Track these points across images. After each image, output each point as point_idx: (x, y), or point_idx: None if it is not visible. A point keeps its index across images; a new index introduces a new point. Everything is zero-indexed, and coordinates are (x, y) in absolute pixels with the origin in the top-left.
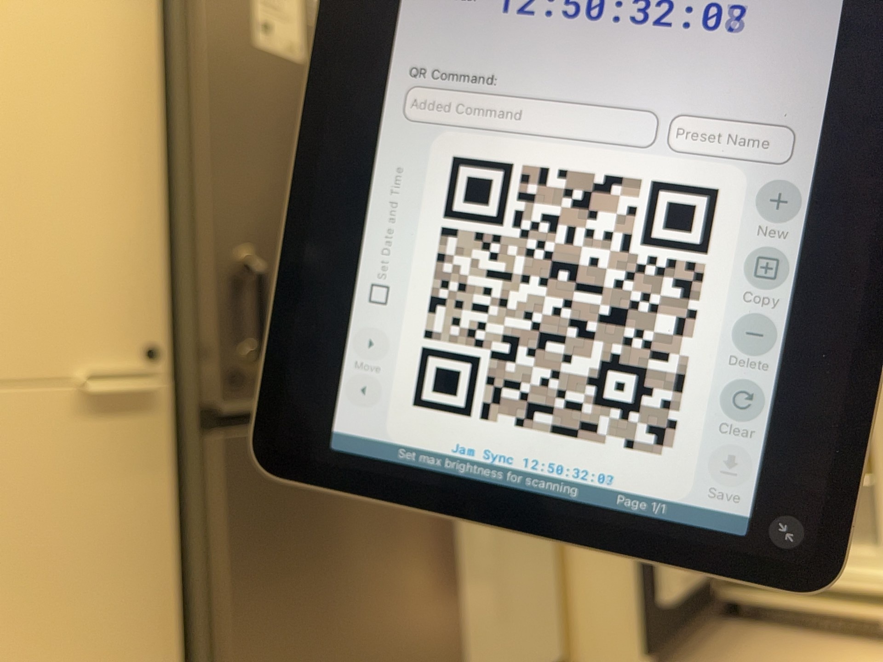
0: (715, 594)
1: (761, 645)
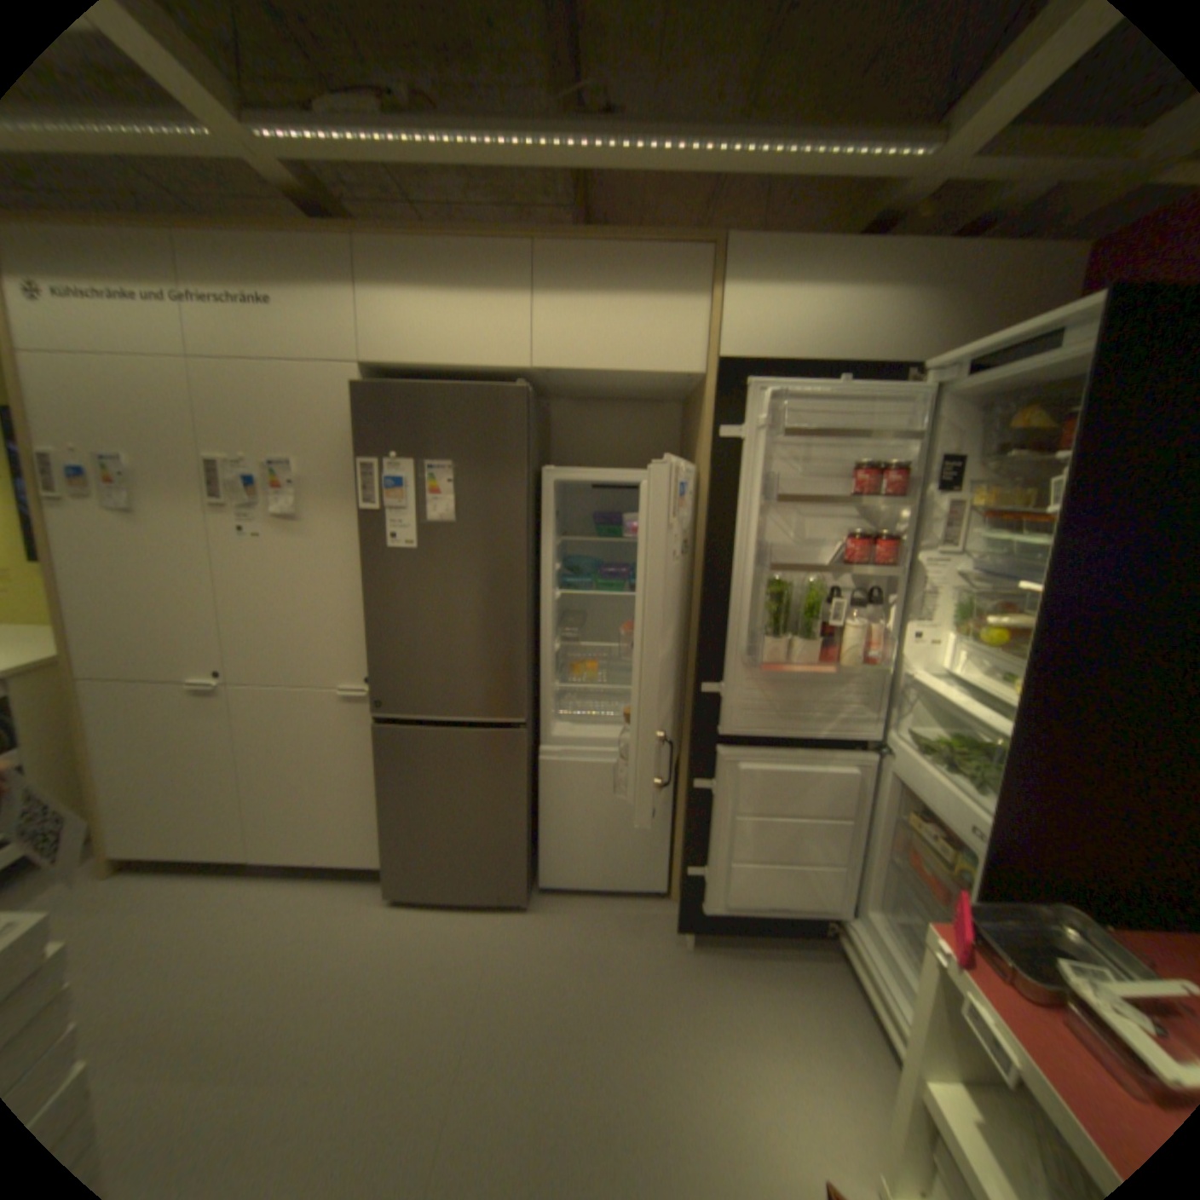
0: (849, 934)
1: (817, 995)
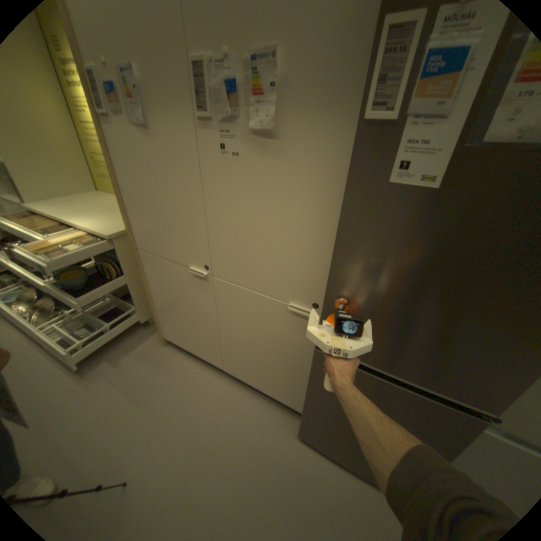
0: None
1: None
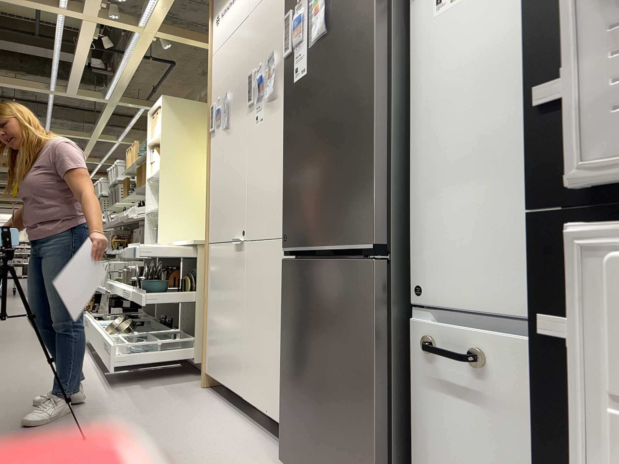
0: None
1: None
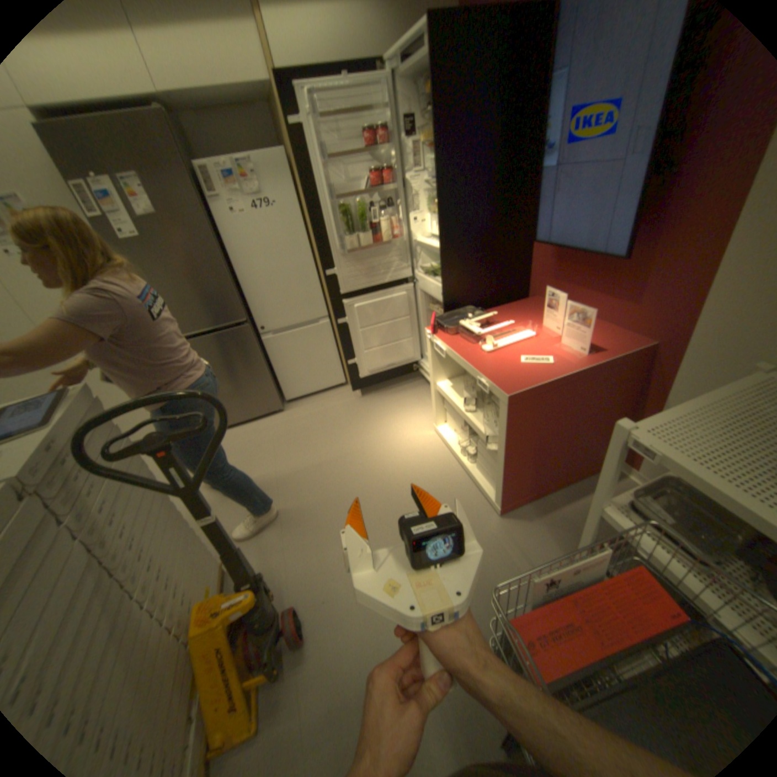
0: (422, 368)
1: (412, 392)
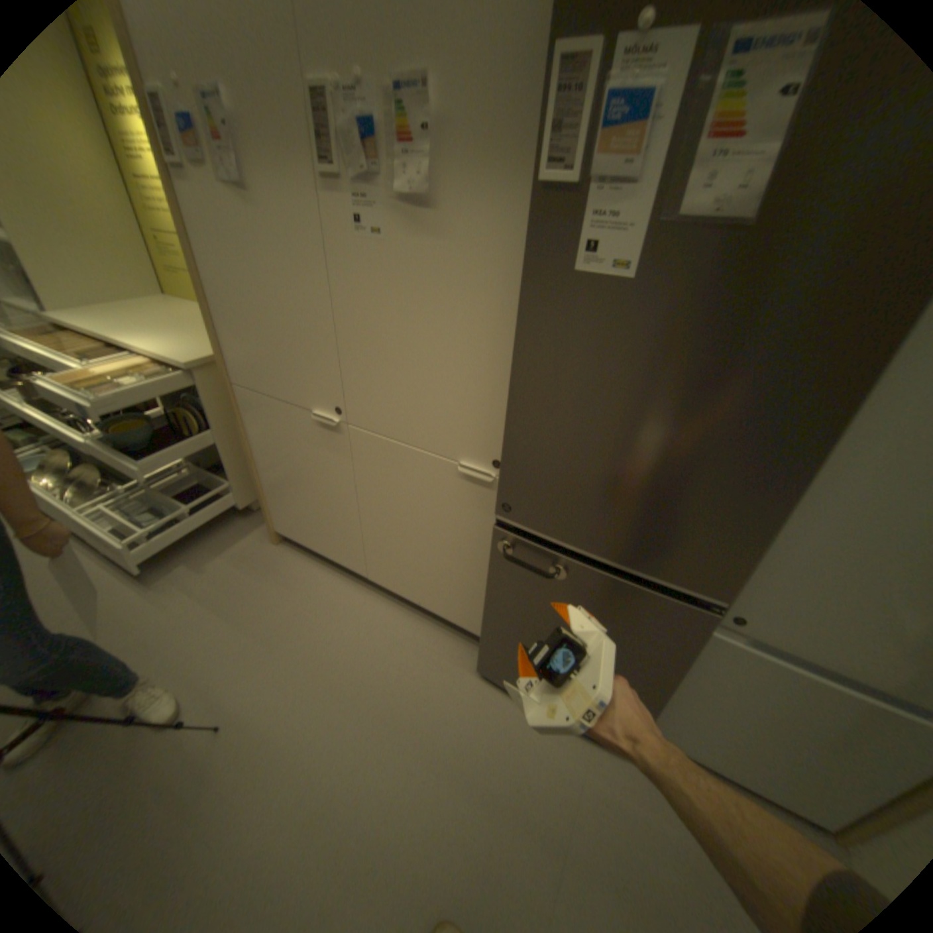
0: None
1: None
